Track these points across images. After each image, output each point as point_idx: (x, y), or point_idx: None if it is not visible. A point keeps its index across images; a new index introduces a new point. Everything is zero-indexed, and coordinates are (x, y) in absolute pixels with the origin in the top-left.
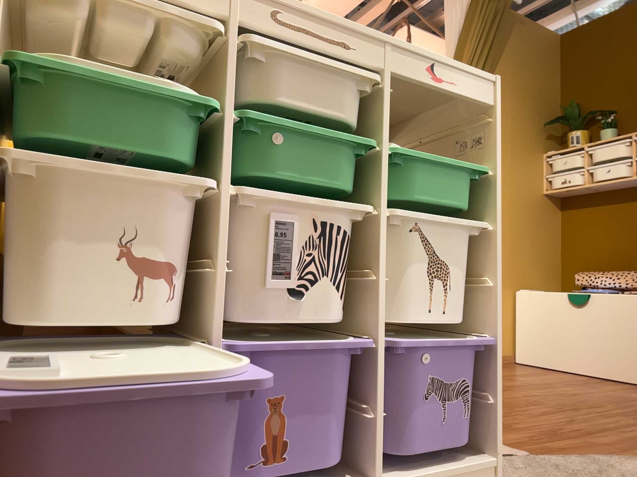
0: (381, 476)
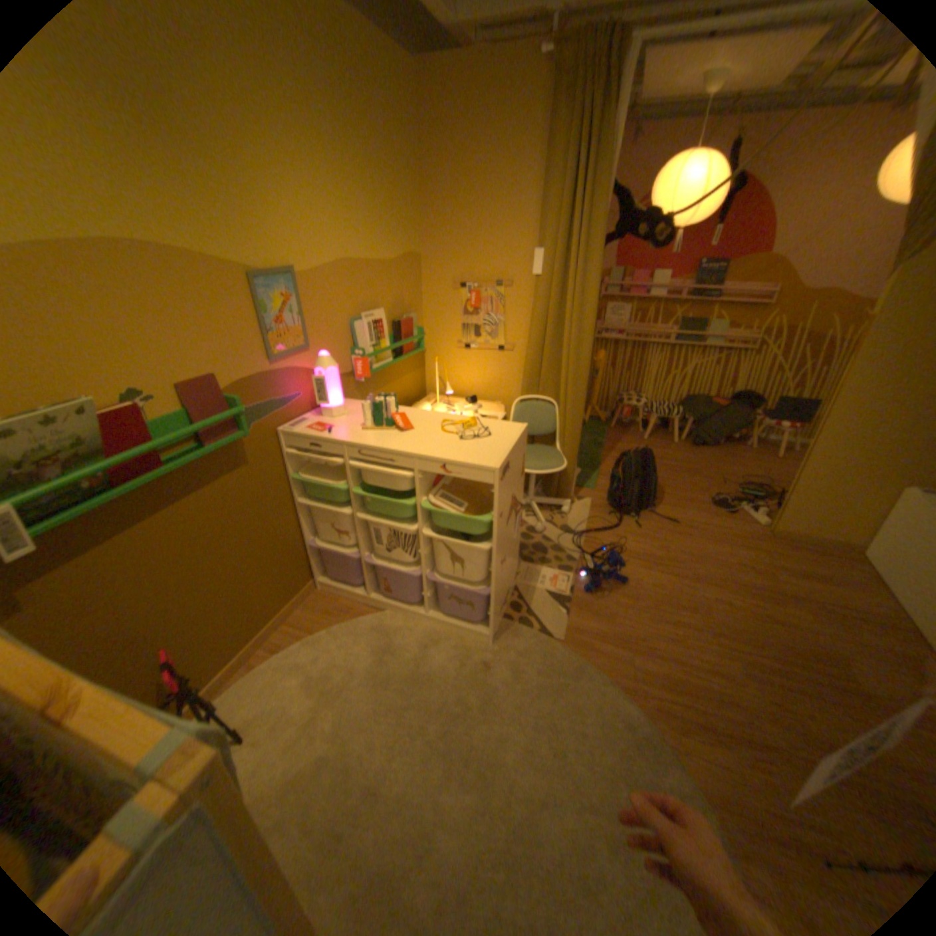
0: (432, 615)
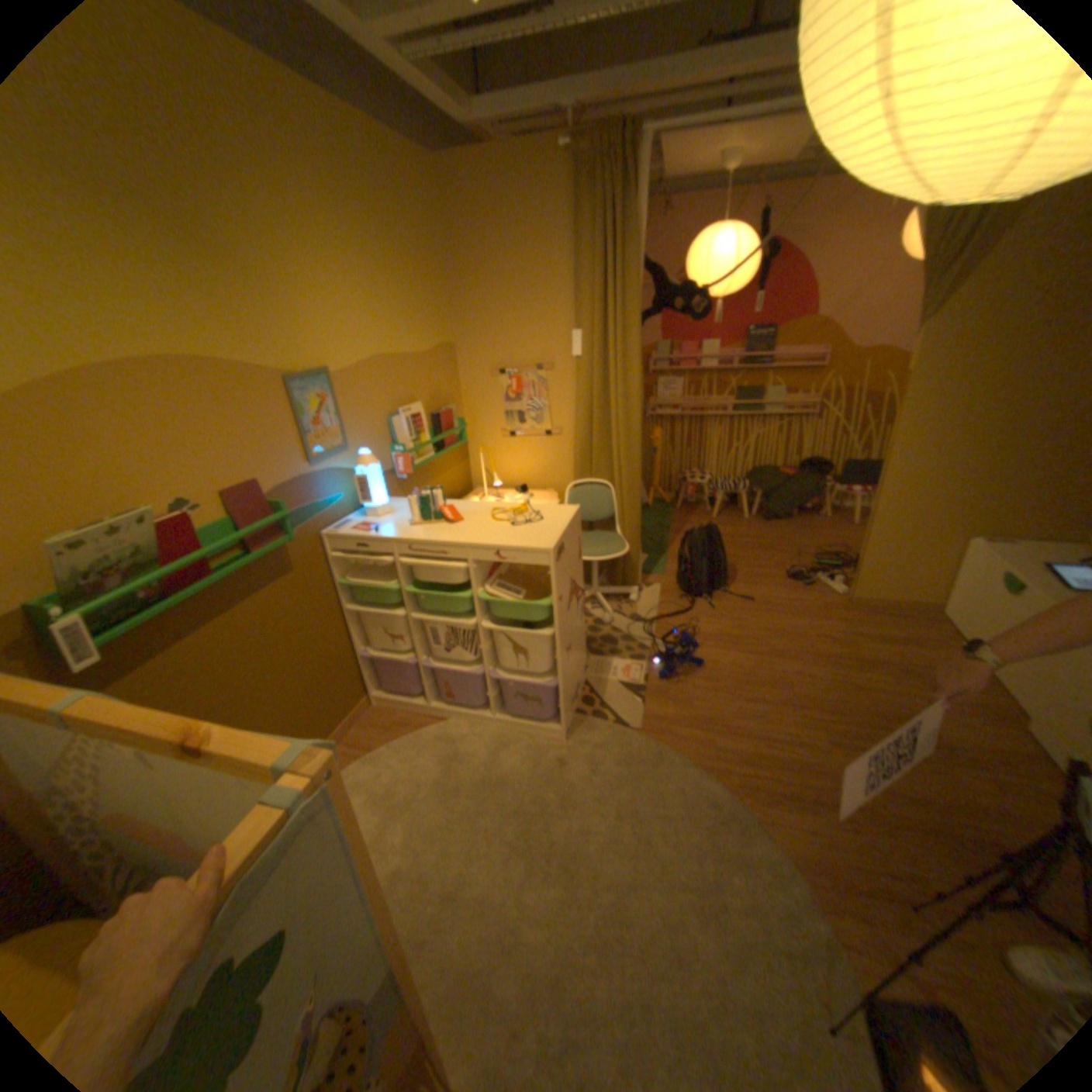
0: (500, 718)
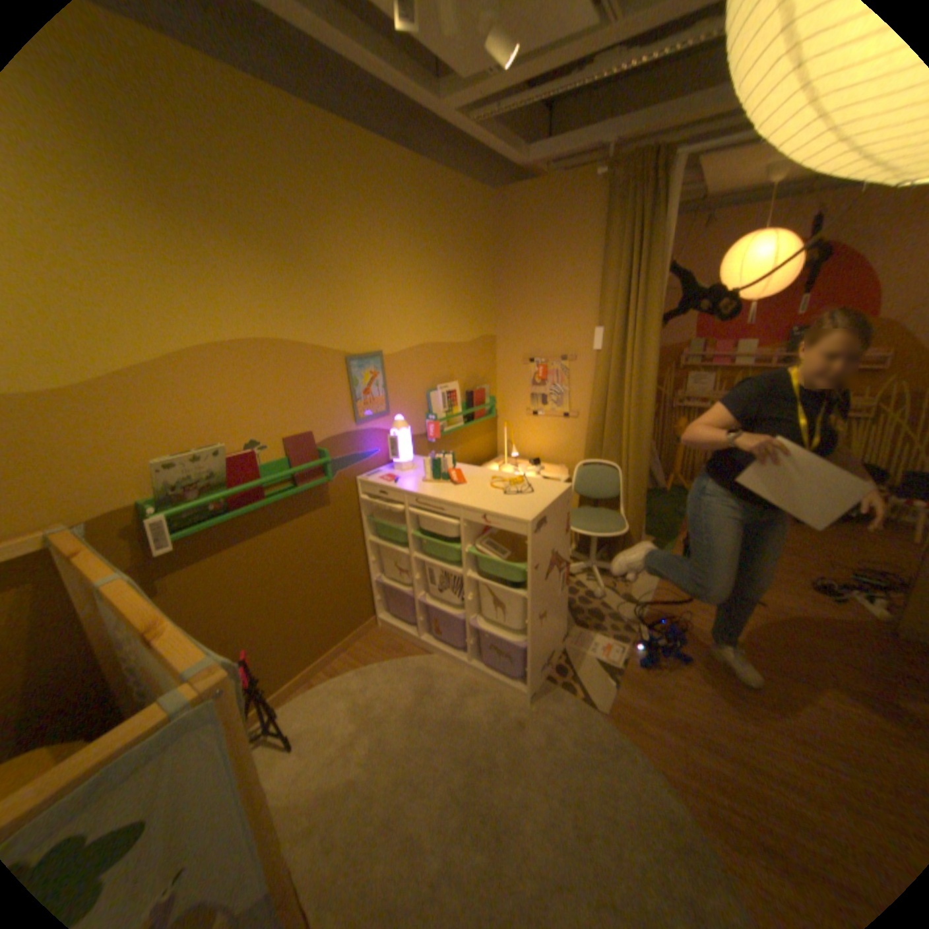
0: (475, 665)
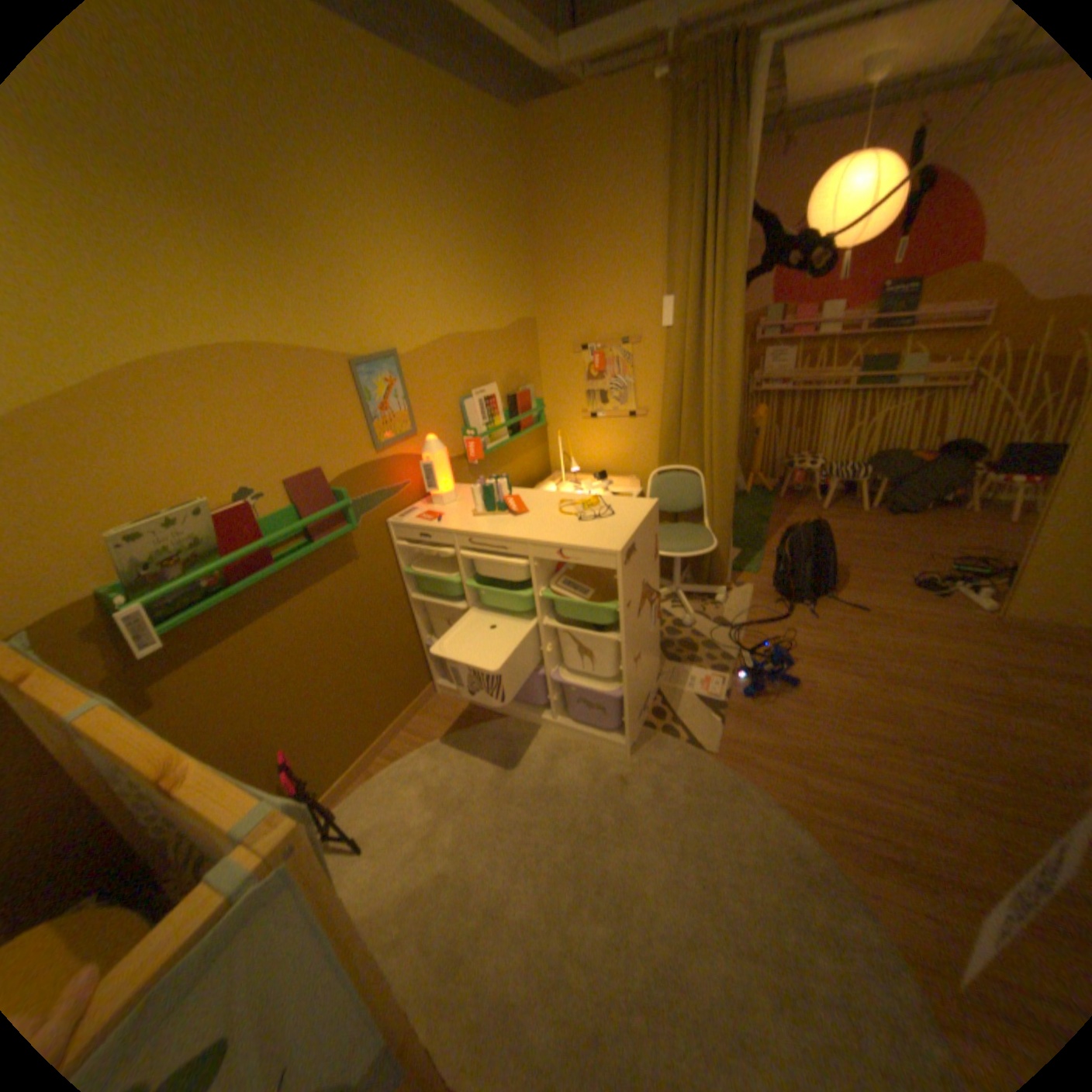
0: (561, 722)
